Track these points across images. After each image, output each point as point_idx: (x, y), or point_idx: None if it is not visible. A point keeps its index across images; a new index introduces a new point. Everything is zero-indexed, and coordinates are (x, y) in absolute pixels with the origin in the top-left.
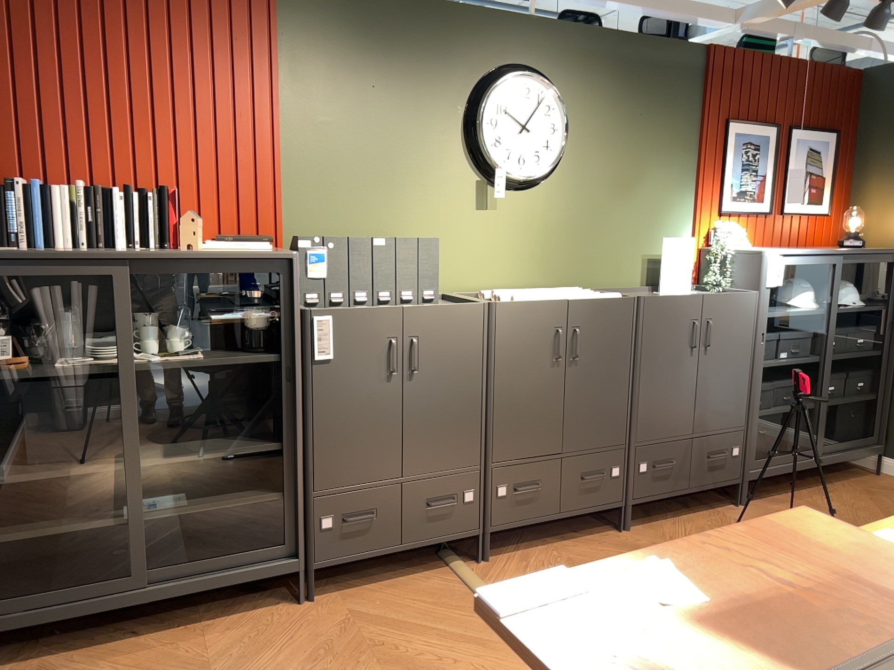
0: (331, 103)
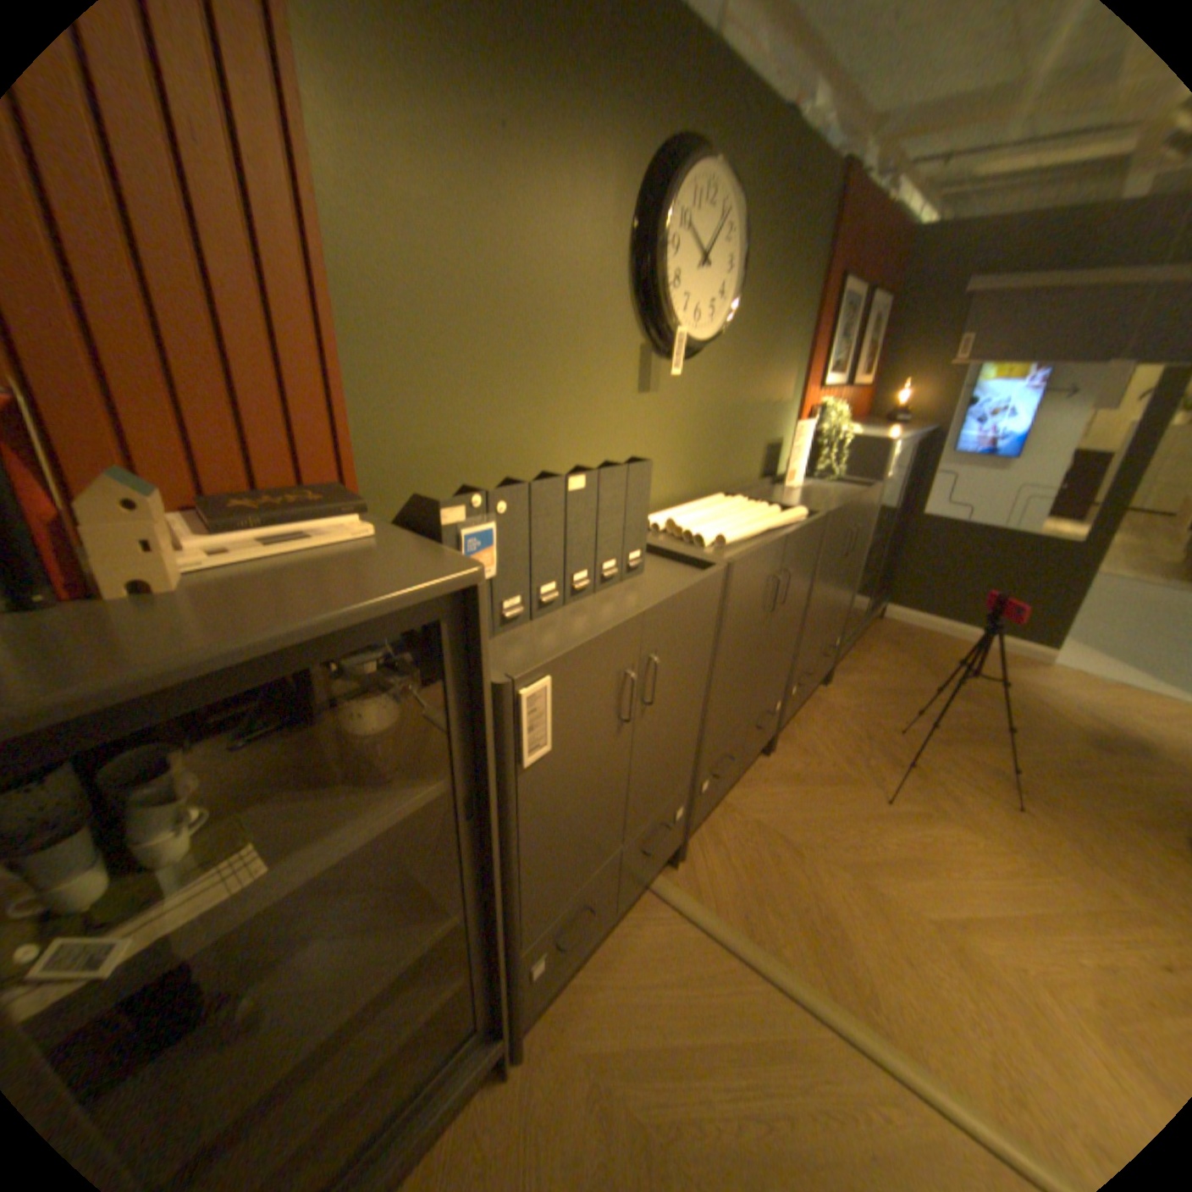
0: (420, 141)
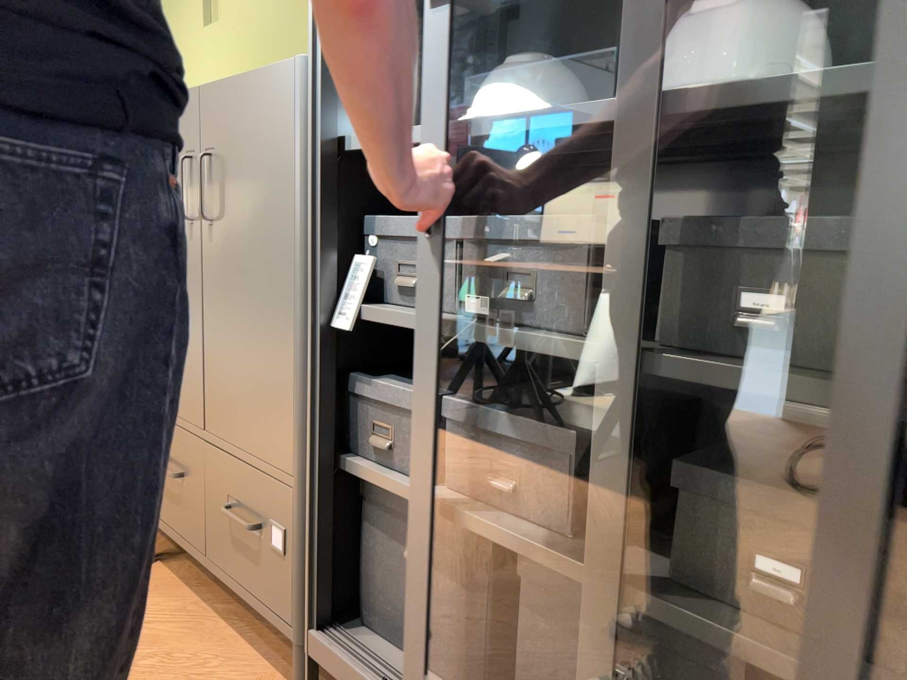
0: None
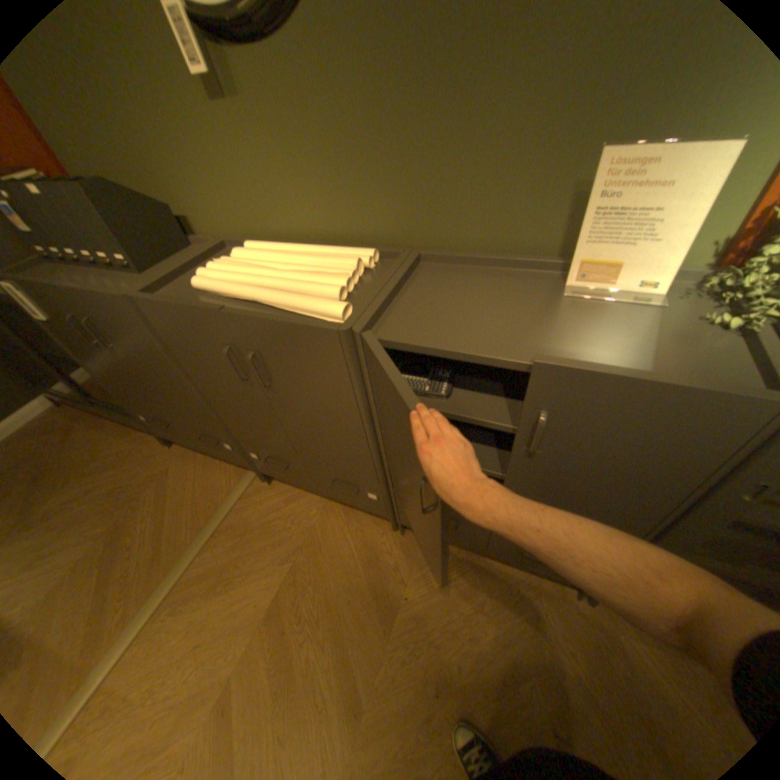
0: None
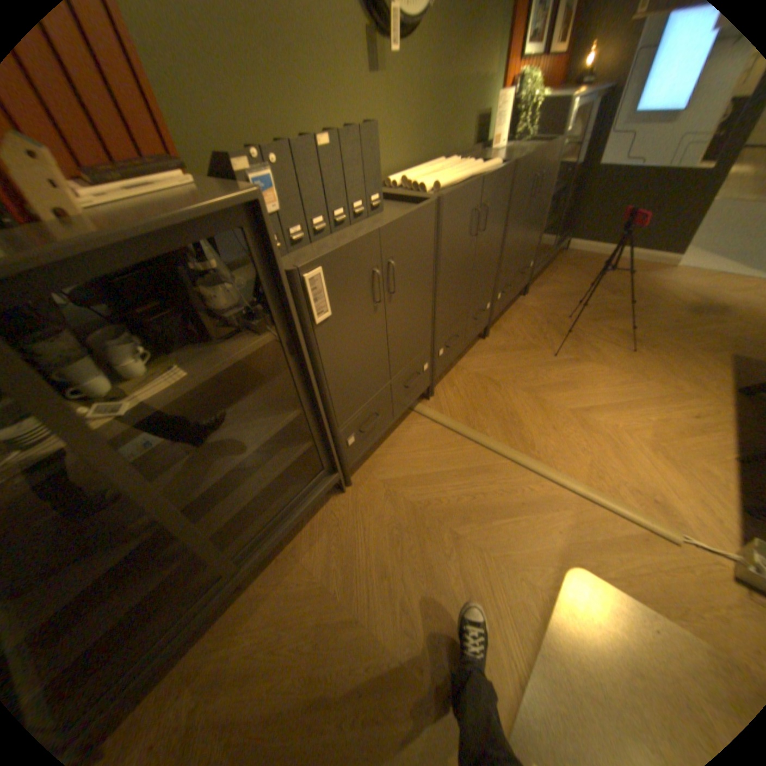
0: None
